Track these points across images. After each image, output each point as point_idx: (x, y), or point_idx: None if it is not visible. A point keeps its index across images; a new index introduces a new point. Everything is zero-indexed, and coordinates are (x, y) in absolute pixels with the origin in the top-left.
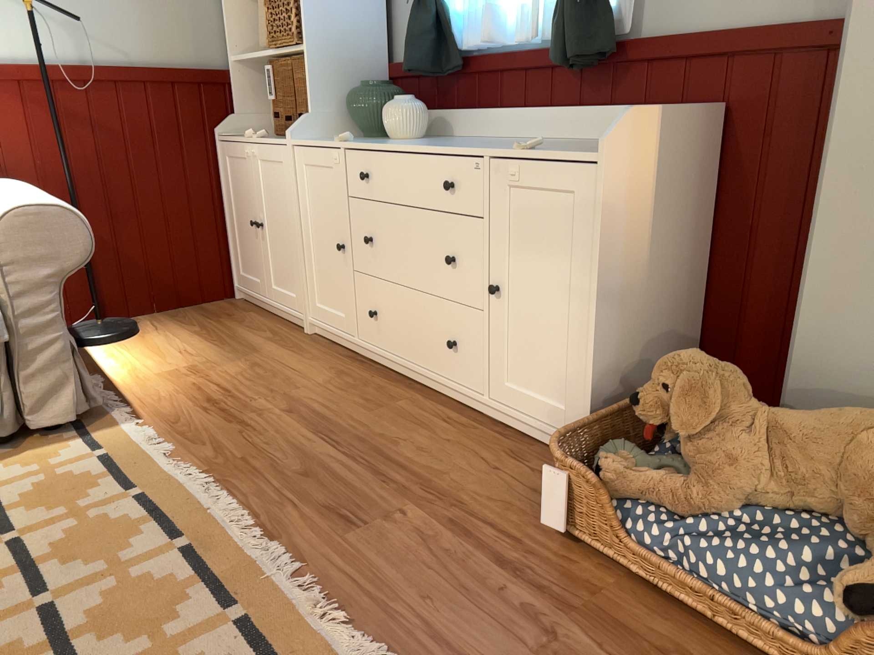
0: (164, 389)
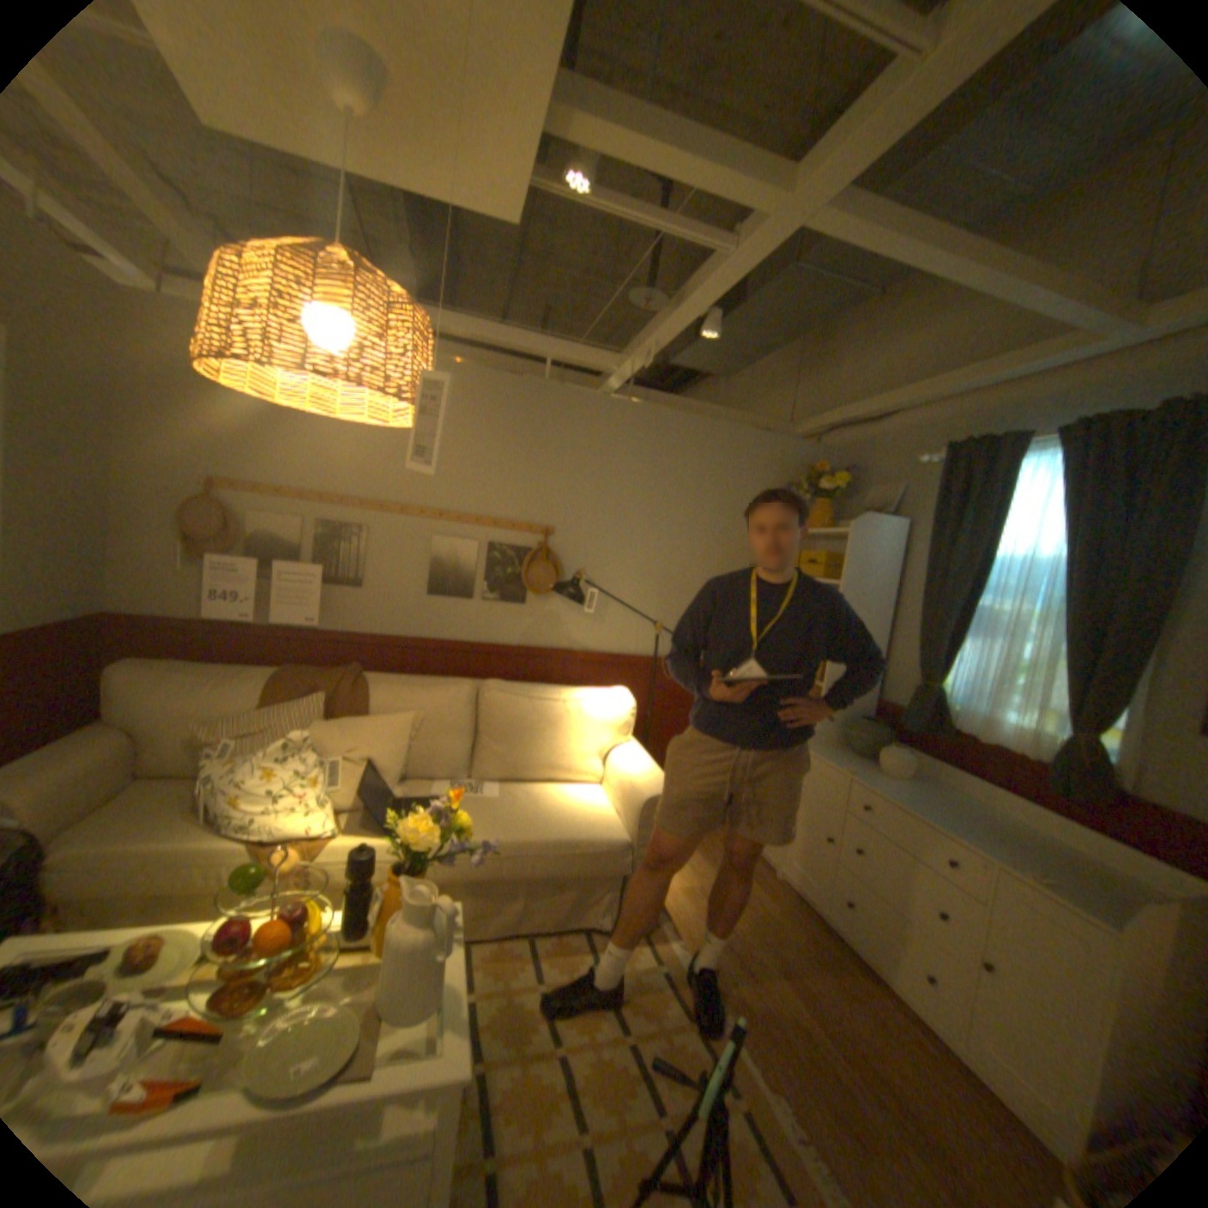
0: (689, 912)
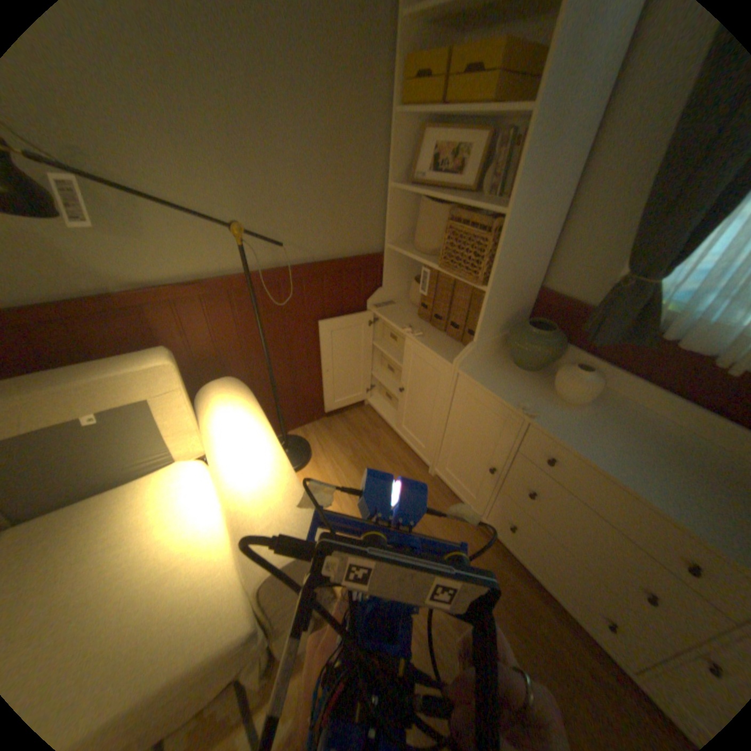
0: None
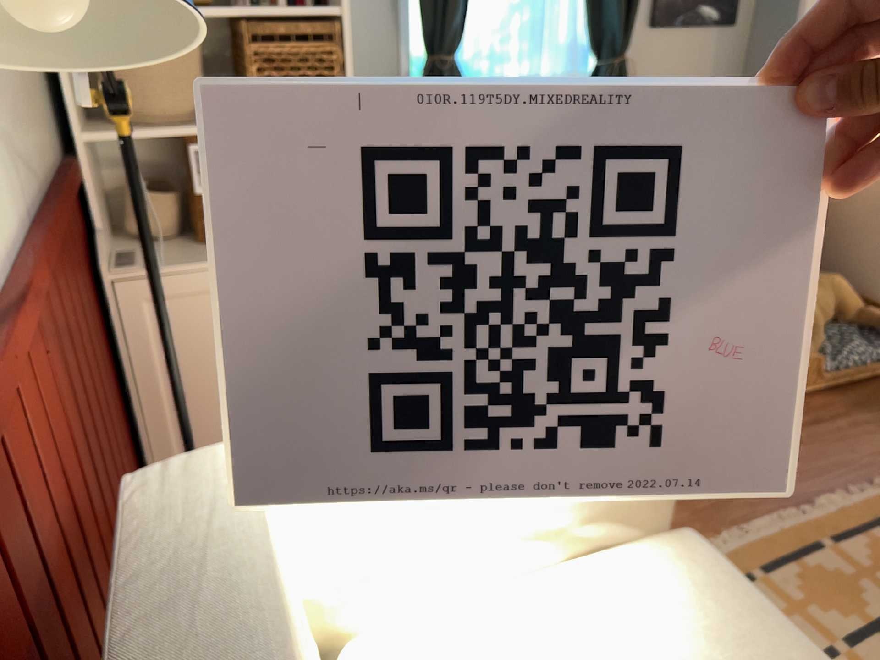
0: None
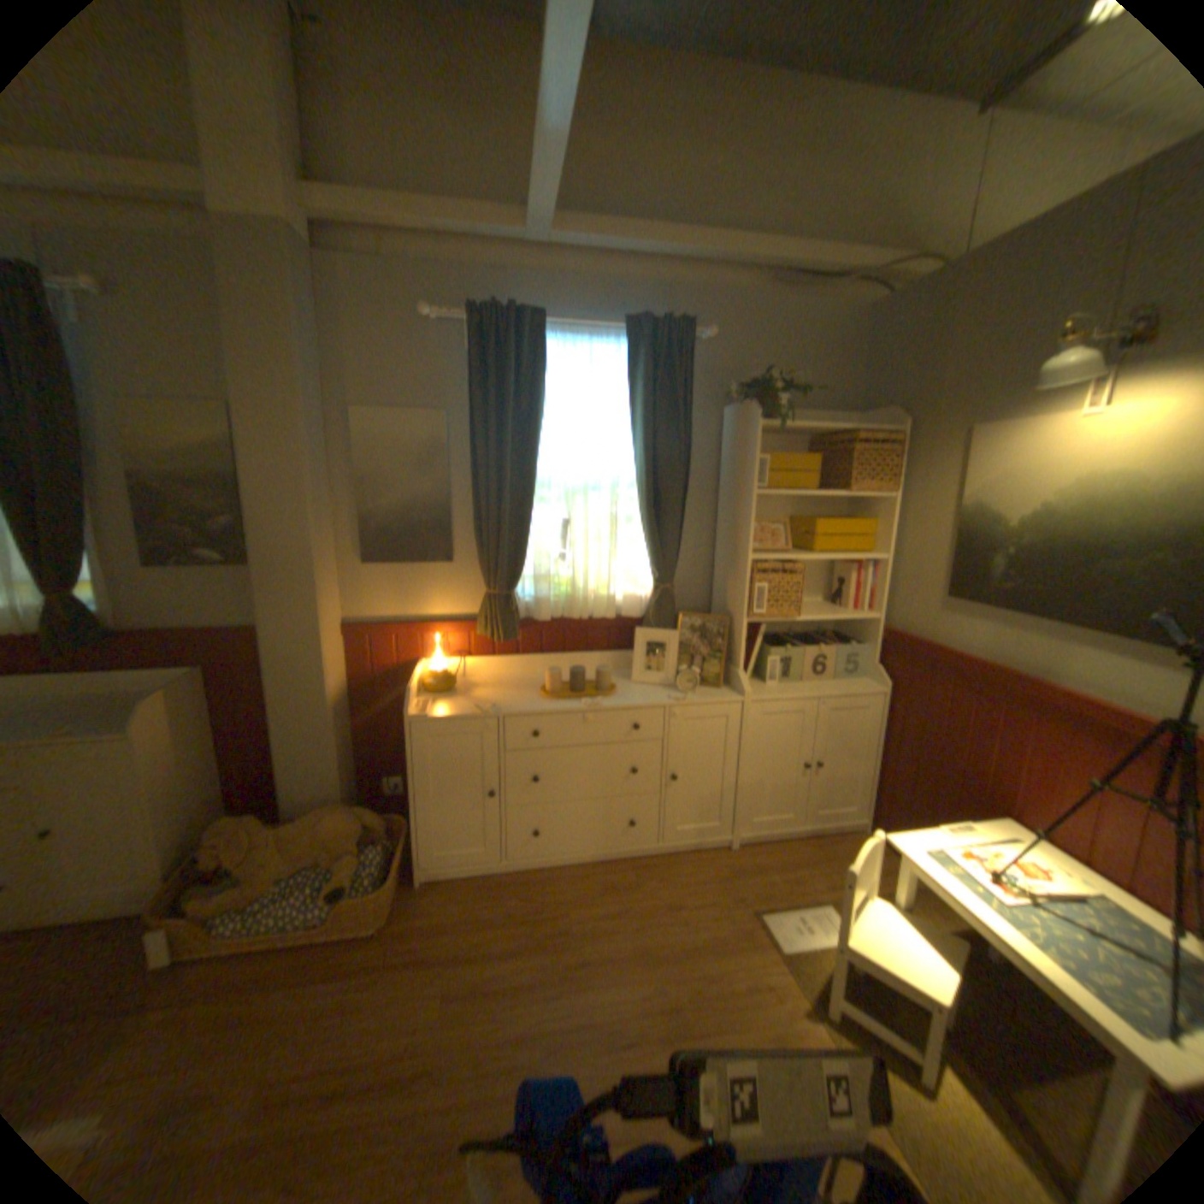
0: None
